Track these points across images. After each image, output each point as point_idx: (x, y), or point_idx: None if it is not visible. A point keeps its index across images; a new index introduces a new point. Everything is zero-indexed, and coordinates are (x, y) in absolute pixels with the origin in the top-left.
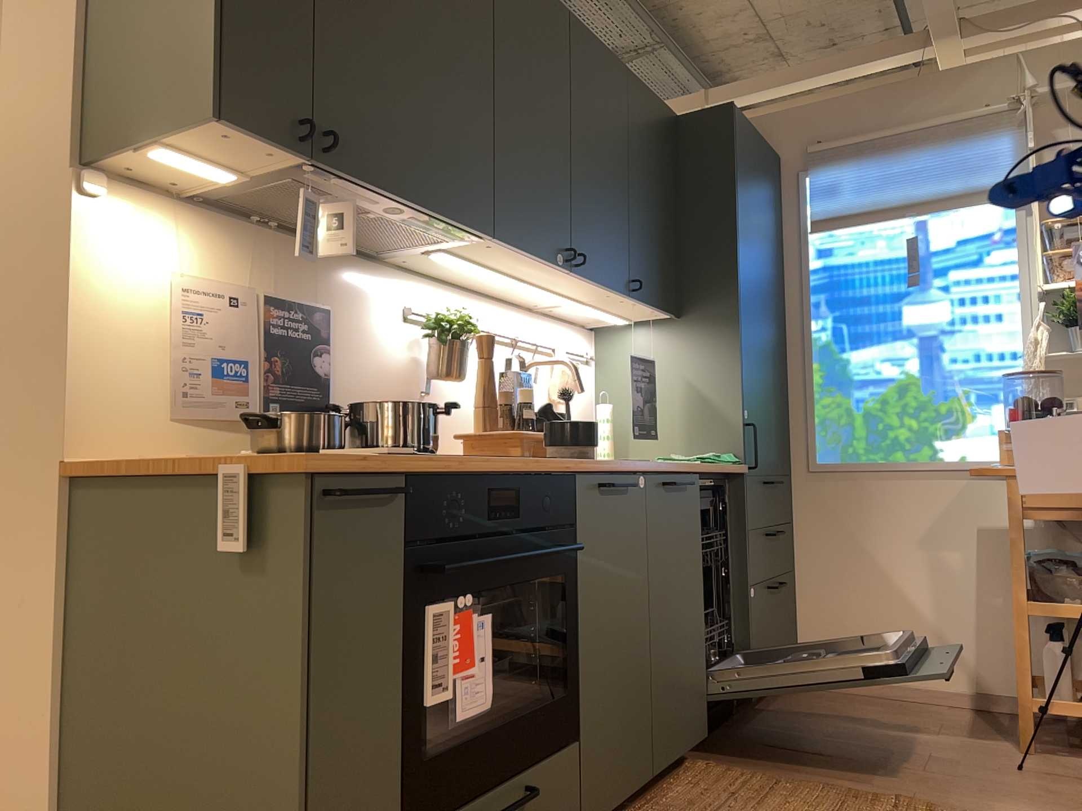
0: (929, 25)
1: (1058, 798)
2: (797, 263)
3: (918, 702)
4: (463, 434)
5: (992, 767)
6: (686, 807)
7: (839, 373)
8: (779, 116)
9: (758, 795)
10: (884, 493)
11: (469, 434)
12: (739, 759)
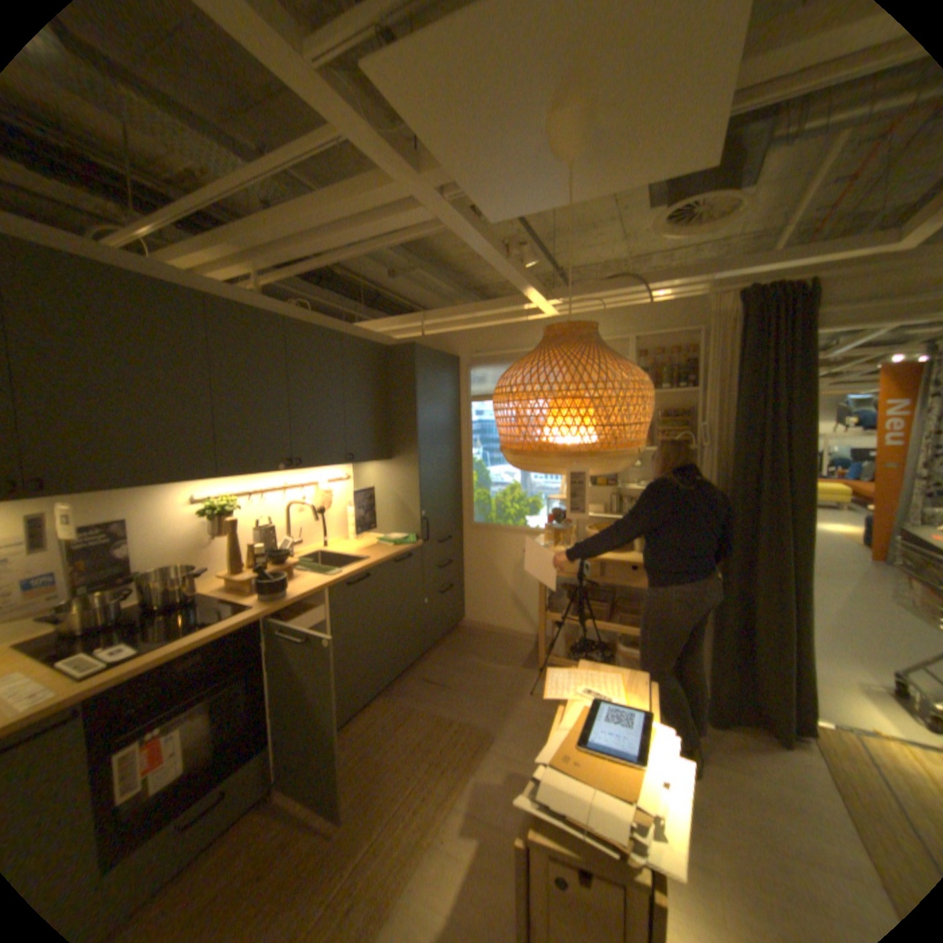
0: (527, 296)
1: (535, 720)
2: (466, 417)
3: (512, 639)
4: (219, 578)
5: (519, 694)
6: (354, 741)
7: (484, 479)
8: (459, 333)
9: (394, 728)
10: (502, 541)
11: (221, 579)
12: (403, 694)
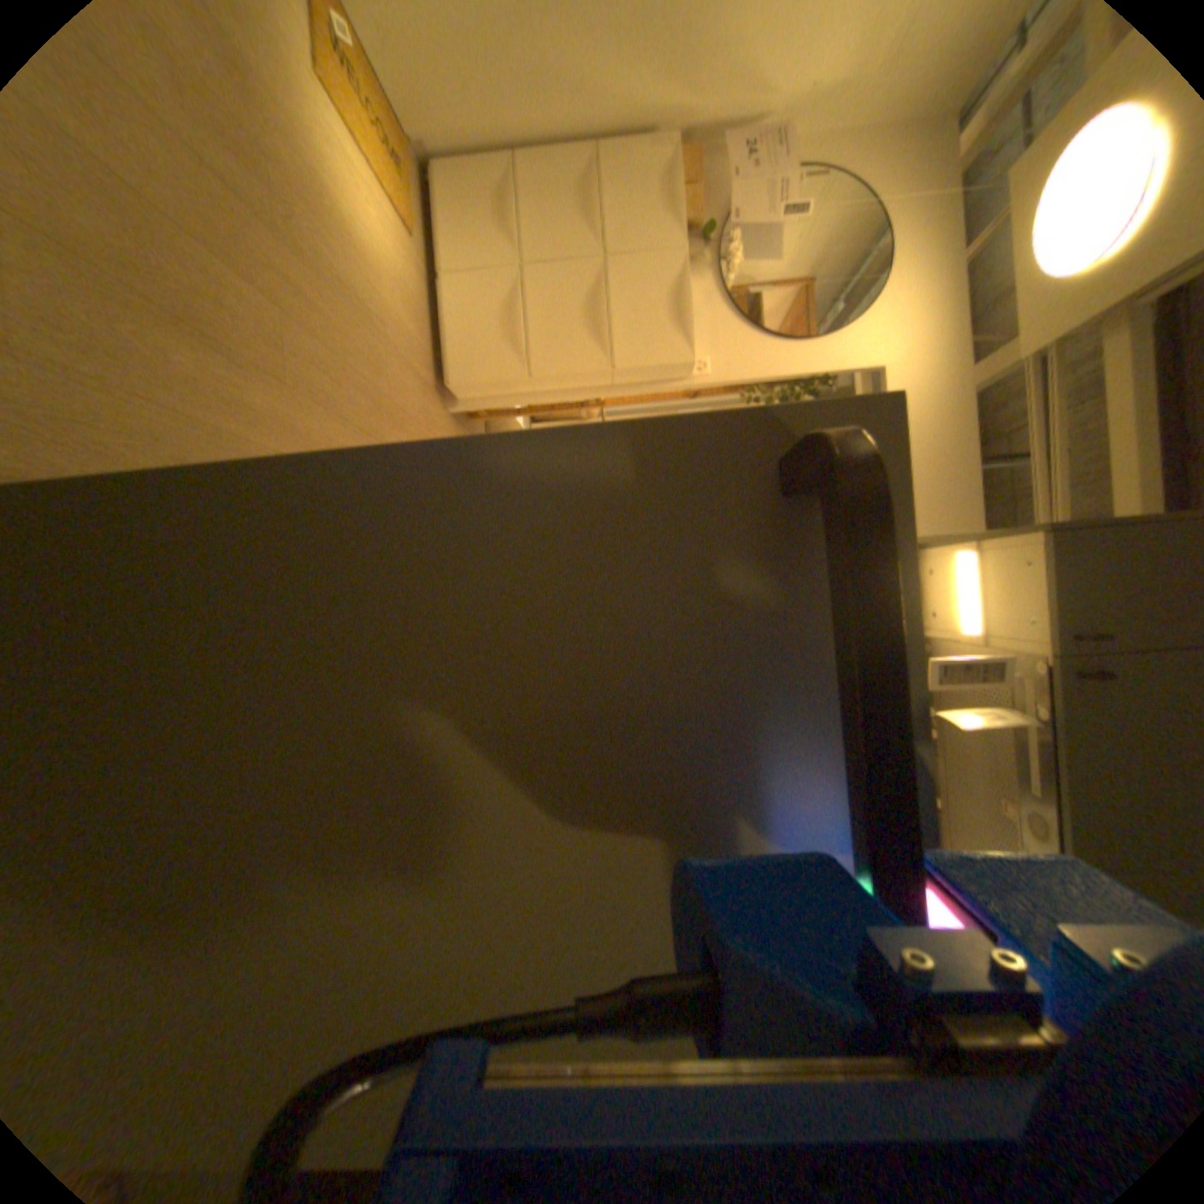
0: None
1: None
2: None
3: None
4: None
5: None
6: None
7: None
8: None
9: None
10: None
11: None
12: None
